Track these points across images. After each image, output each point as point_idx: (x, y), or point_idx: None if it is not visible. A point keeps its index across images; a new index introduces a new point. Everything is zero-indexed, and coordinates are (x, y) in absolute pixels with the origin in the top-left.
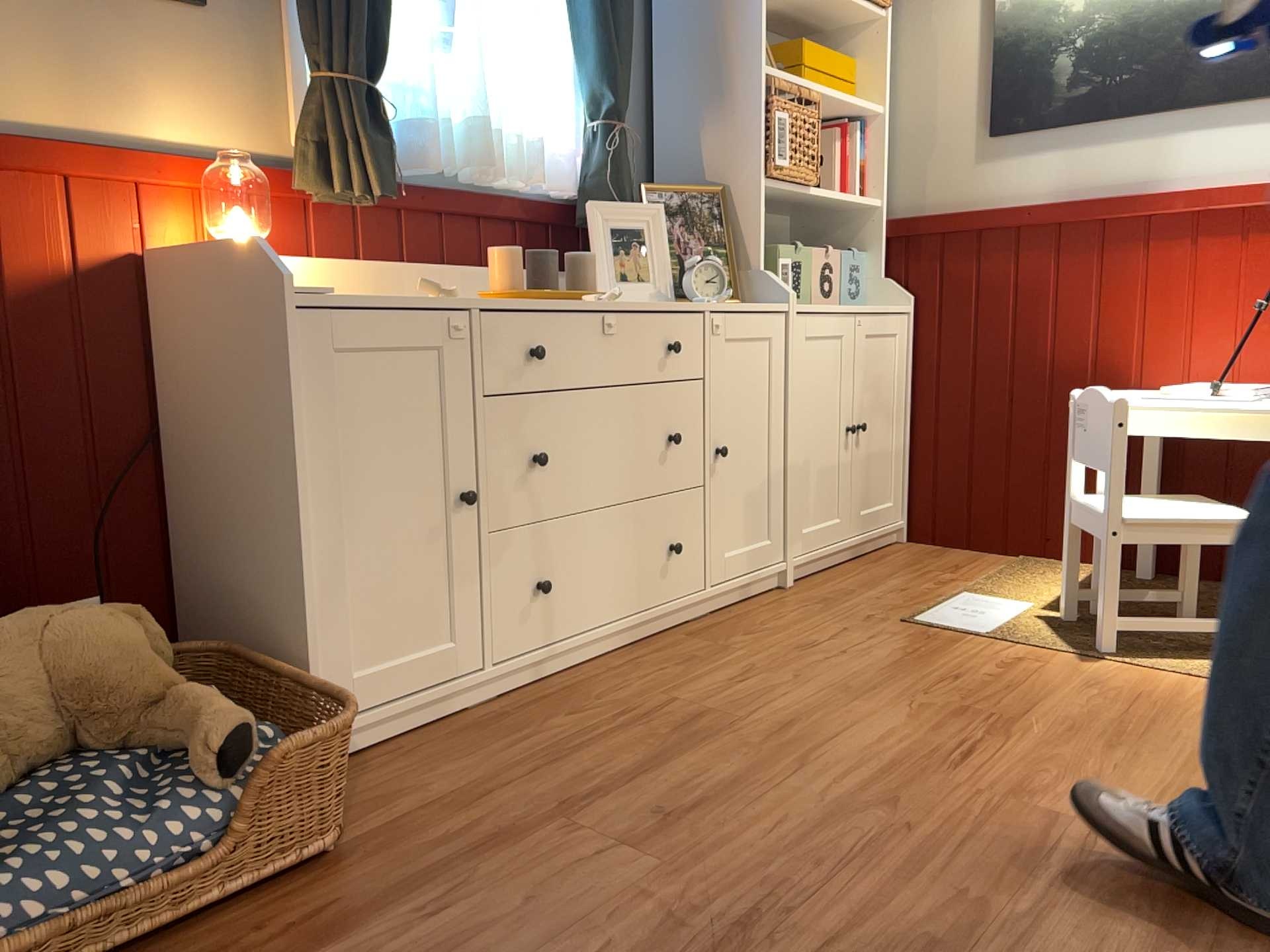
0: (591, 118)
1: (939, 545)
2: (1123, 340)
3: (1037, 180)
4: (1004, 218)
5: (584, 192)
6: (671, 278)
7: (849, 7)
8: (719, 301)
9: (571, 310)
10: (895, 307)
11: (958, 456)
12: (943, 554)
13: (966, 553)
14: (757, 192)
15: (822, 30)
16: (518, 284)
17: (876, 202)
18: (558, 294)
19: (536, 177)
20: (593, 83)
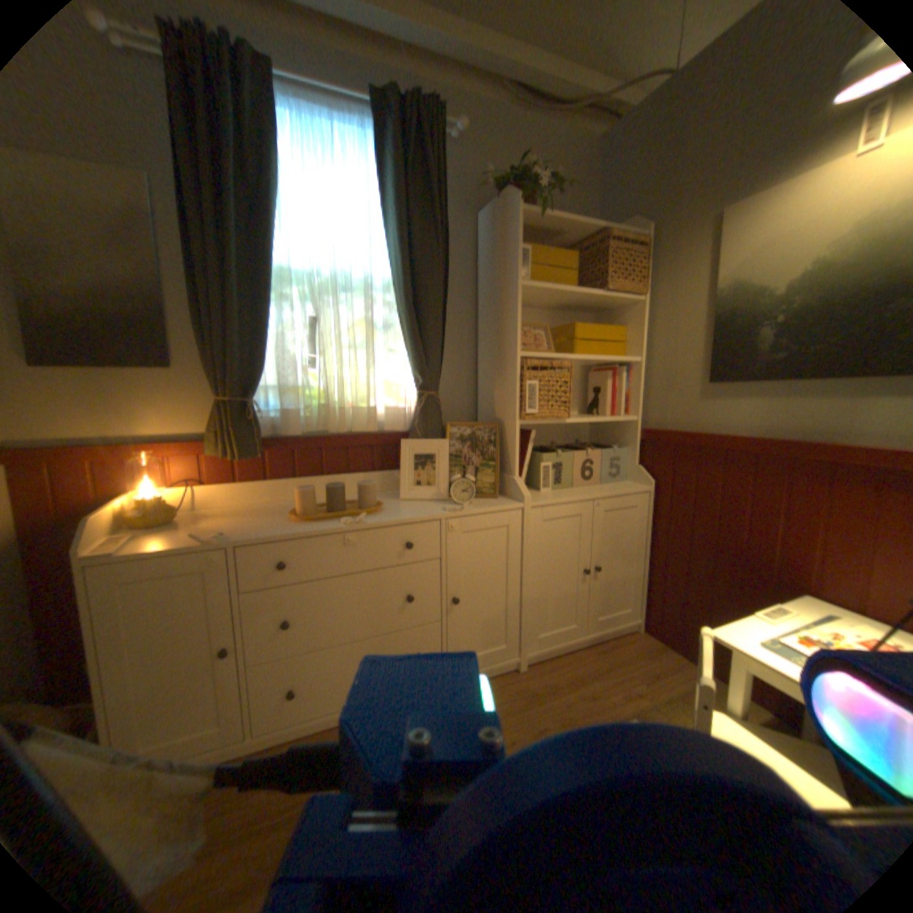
0: (416, 388)
1: (664, 646)
2: (807, 555)
3: (744, 417)
4: (716, 441)
5: (412, 429)
6: (446, 485)
7: (610, 298)
8: (466, 505)
9: (318, 535)
10: (641, 486)
11: (678, 593)
12: (659, 658)
13: (677, 662)
14: (514, 430)
15: (607, 308)
16: (309, 509)
17: (632, 418)
18: (330, 516)
19: (369, 428)
20: (413, 371)
